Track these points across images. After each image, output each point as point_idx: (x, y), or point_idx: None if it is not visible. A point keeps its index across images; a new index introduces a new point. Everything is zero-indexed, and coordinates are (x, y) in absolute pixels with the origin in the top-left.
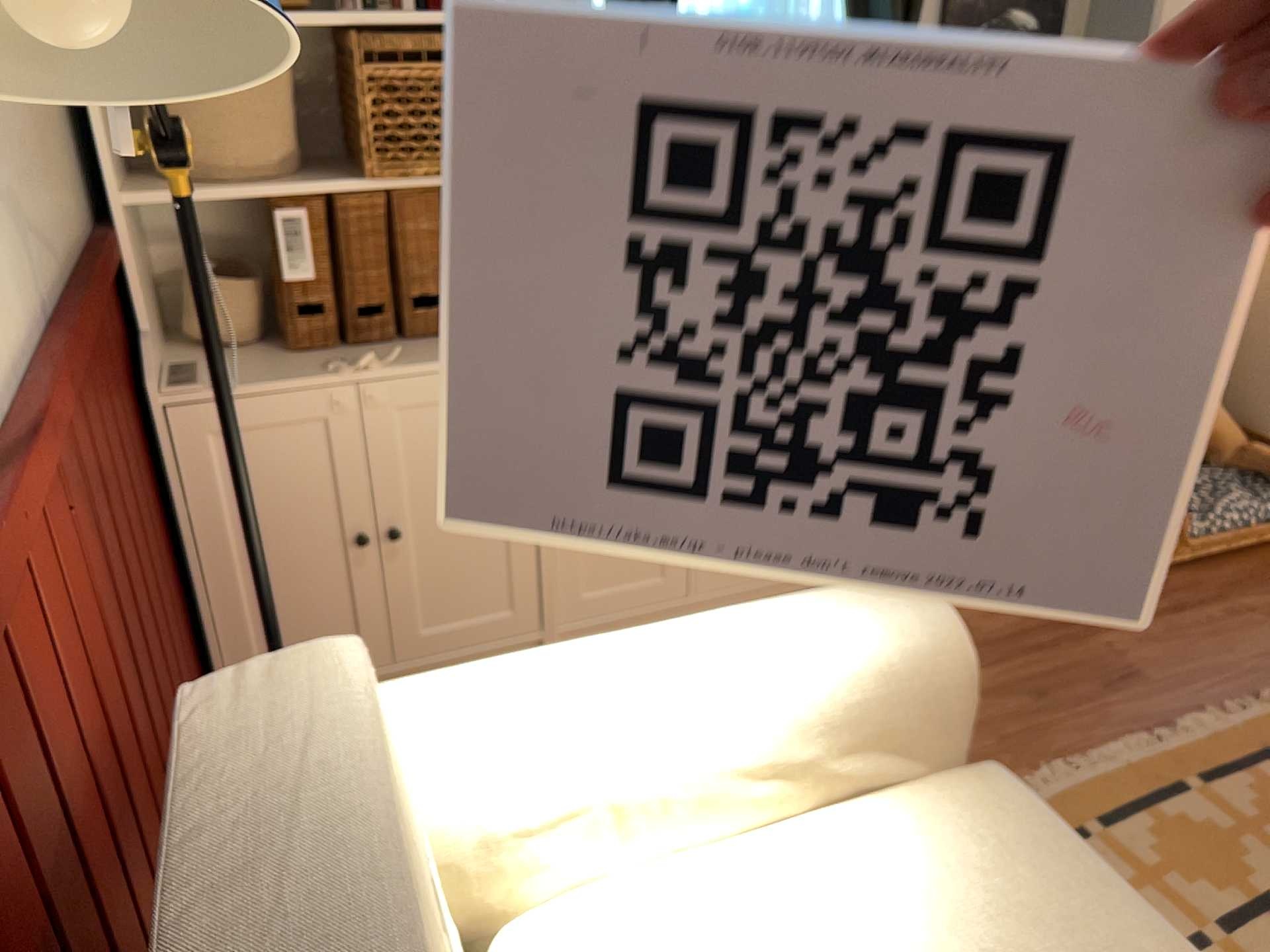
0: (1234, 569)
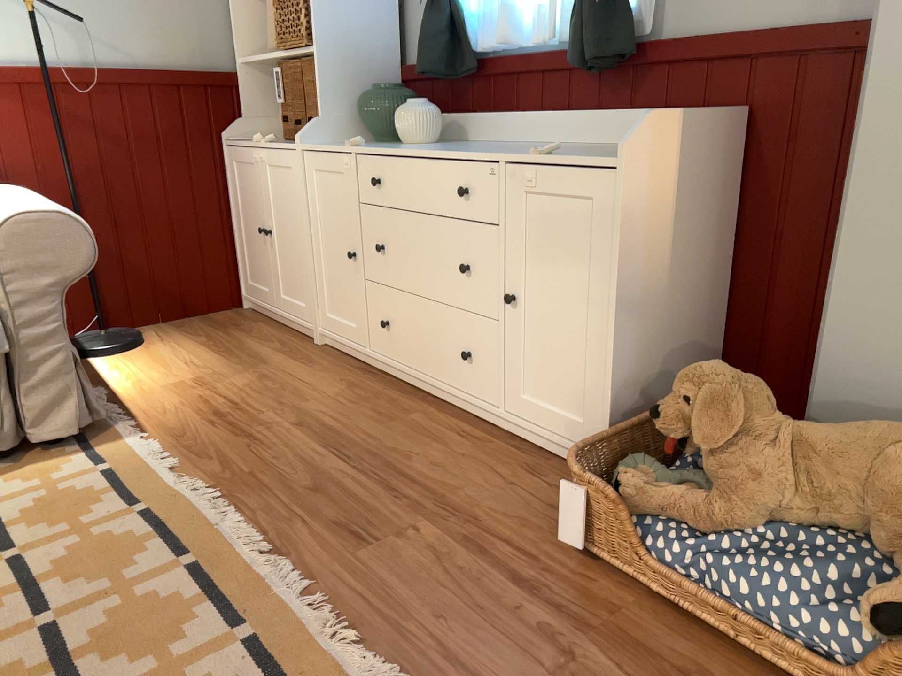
0: (694, 649)
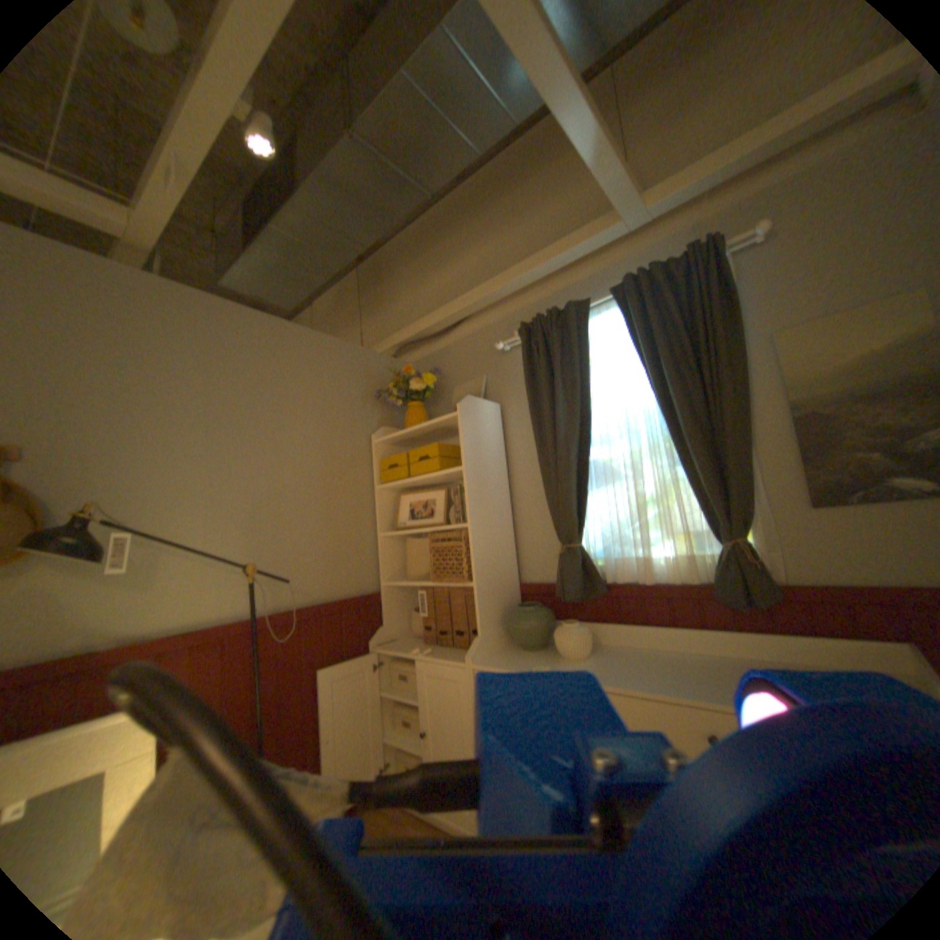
0: None
